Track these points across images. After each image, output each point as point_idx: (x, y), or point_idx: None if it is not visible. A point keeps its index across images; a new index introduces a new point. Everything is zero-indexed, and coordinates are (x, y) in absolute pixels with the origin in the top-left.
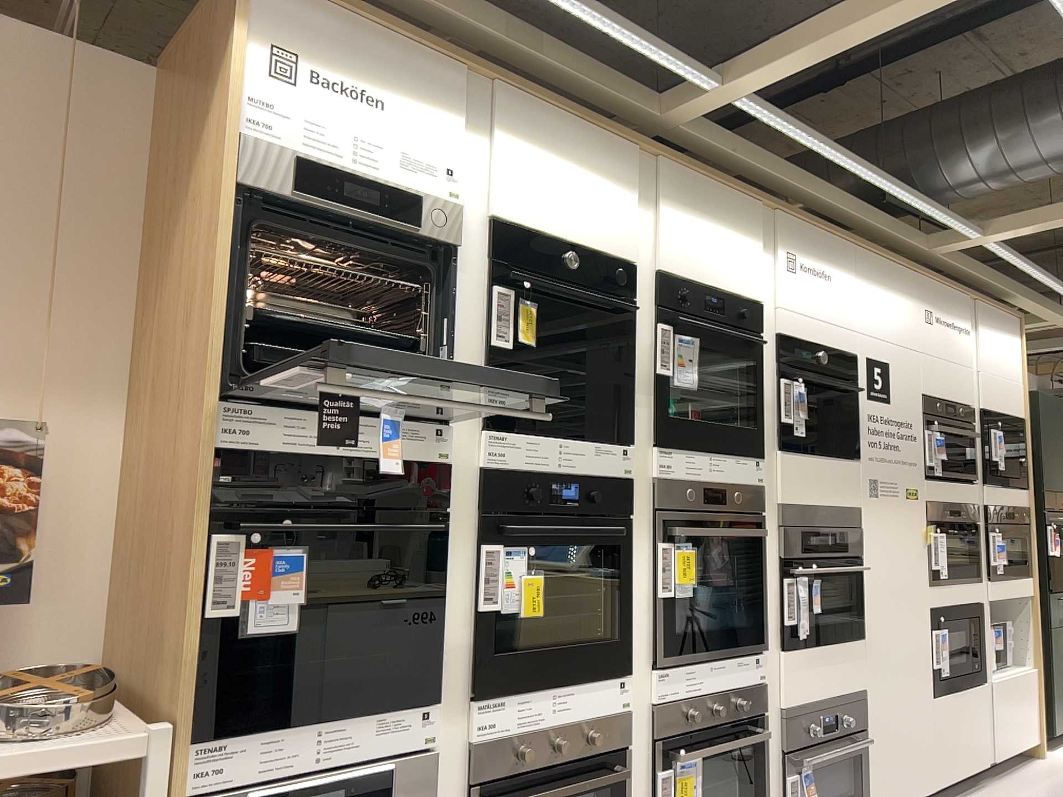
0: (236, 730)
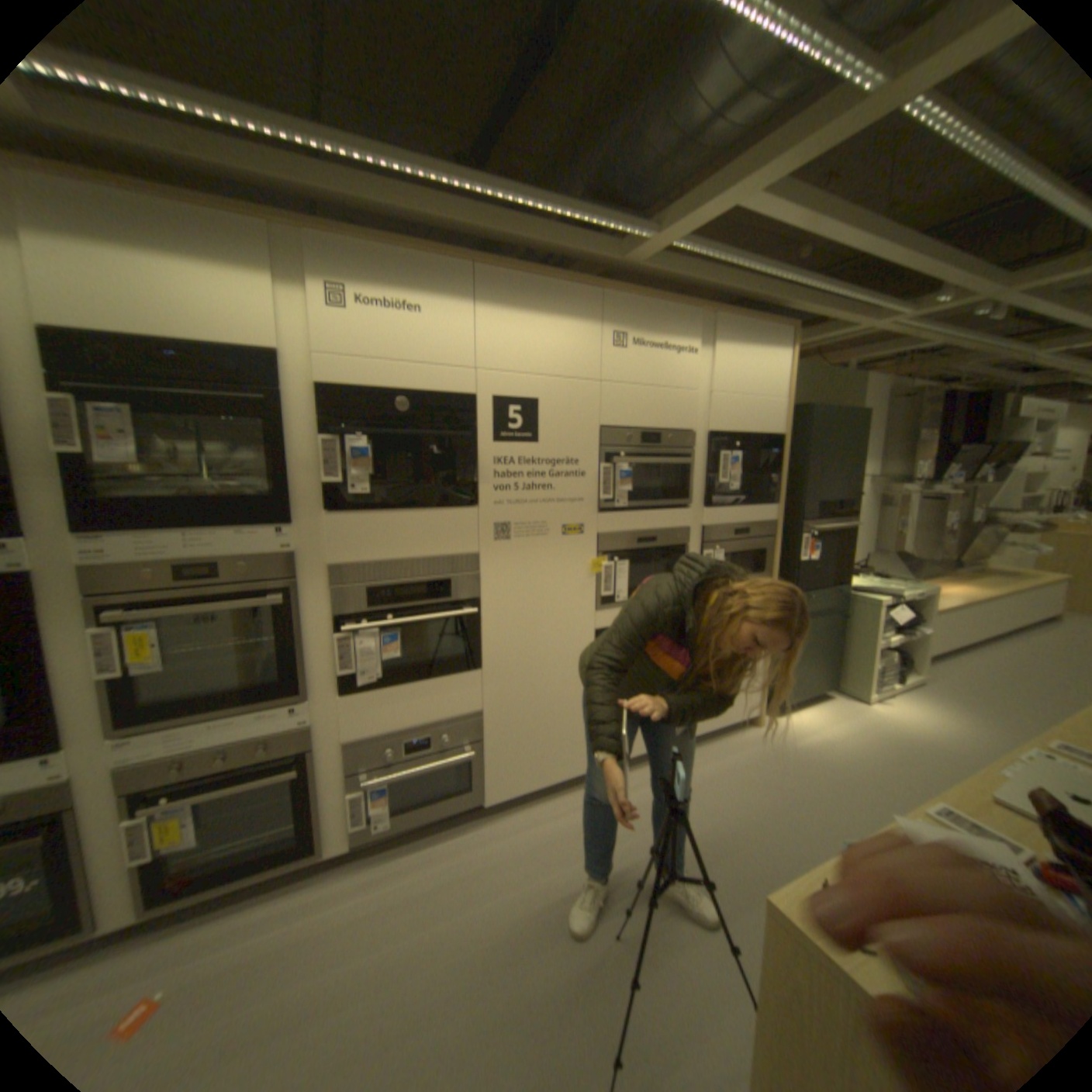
0: None
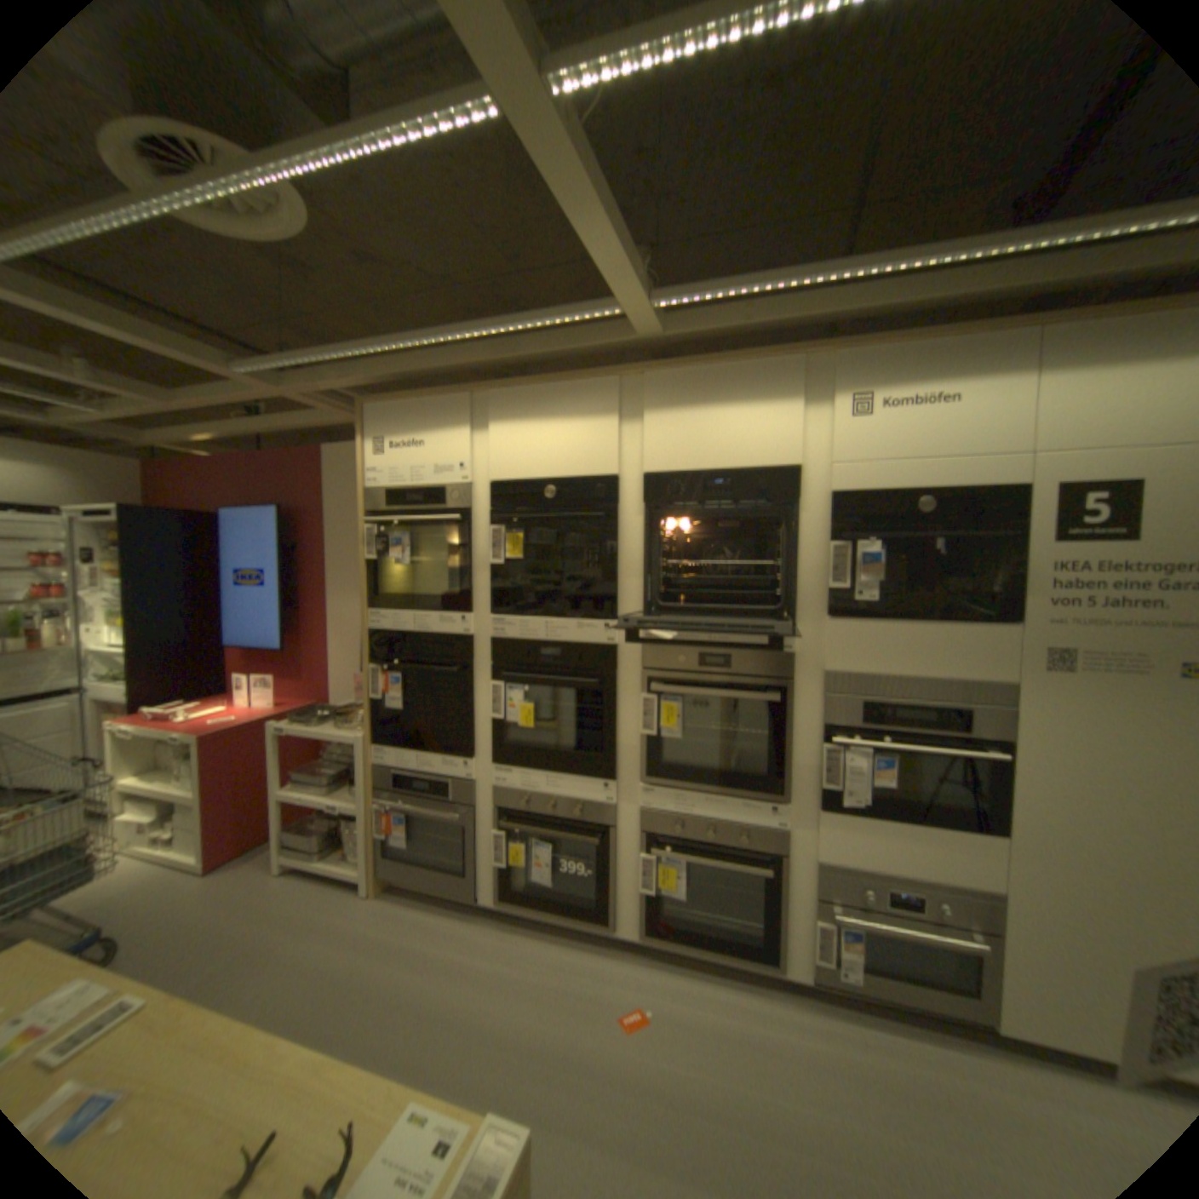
0: (381, 751)
